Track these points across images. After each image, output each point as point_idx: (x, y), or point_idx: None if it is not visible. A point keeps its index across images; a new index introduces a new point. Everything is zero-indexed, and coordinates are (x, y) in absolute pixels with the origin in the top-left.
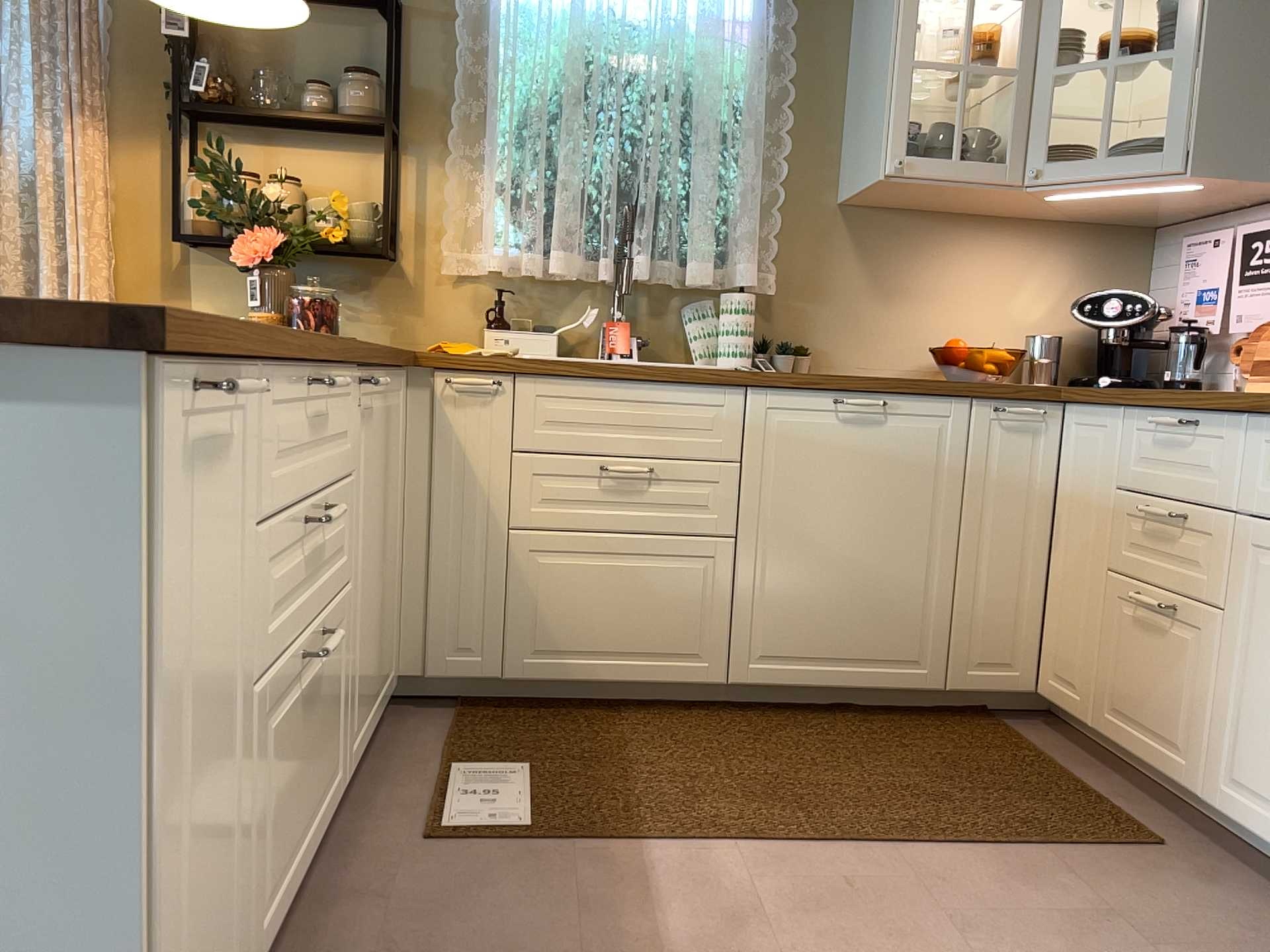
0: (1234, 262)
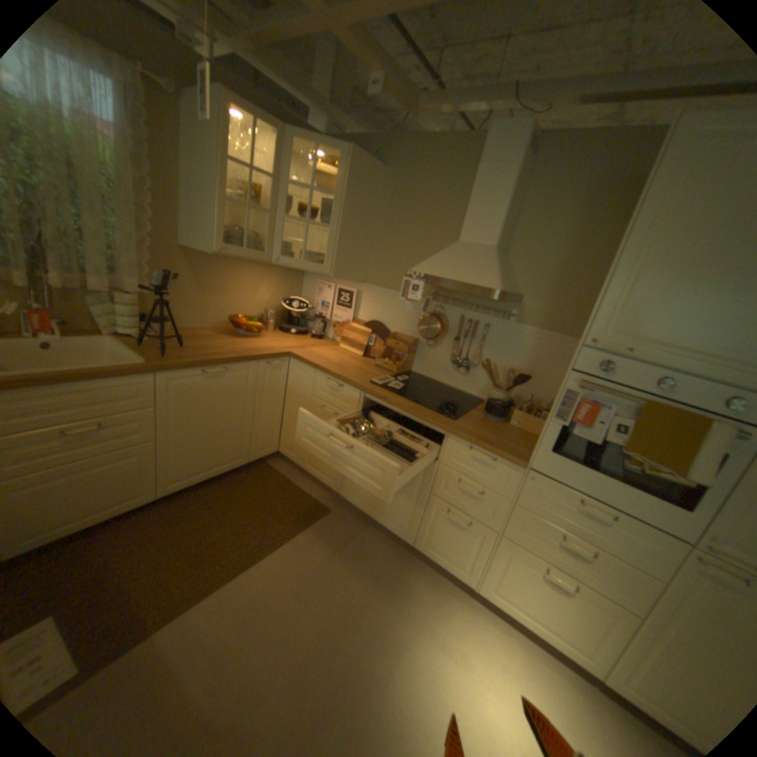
0: (332, 294)
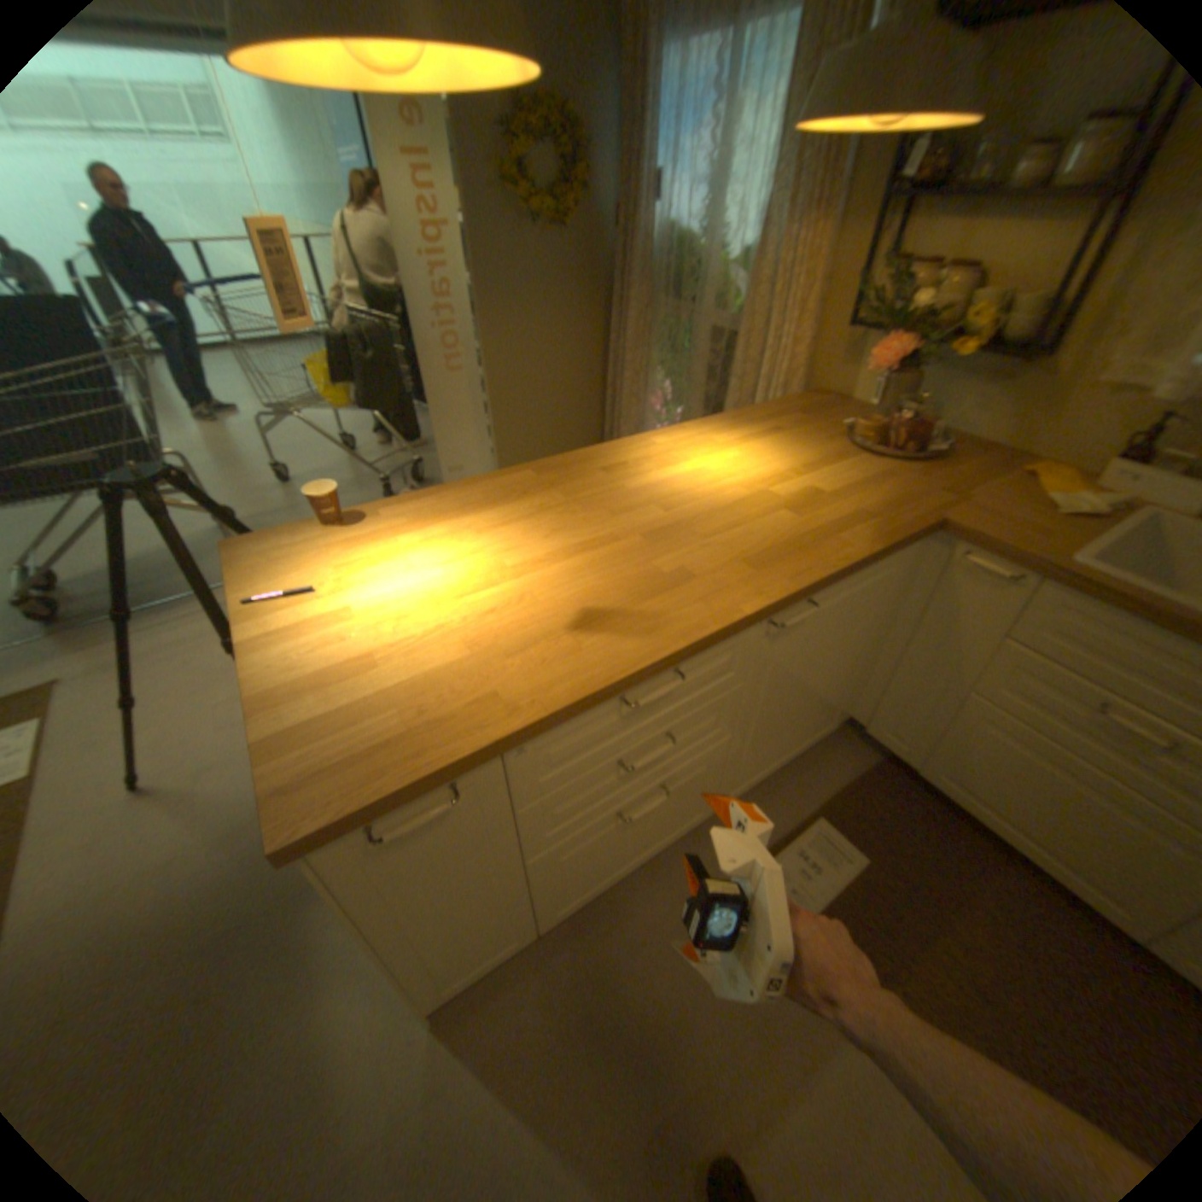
0: None
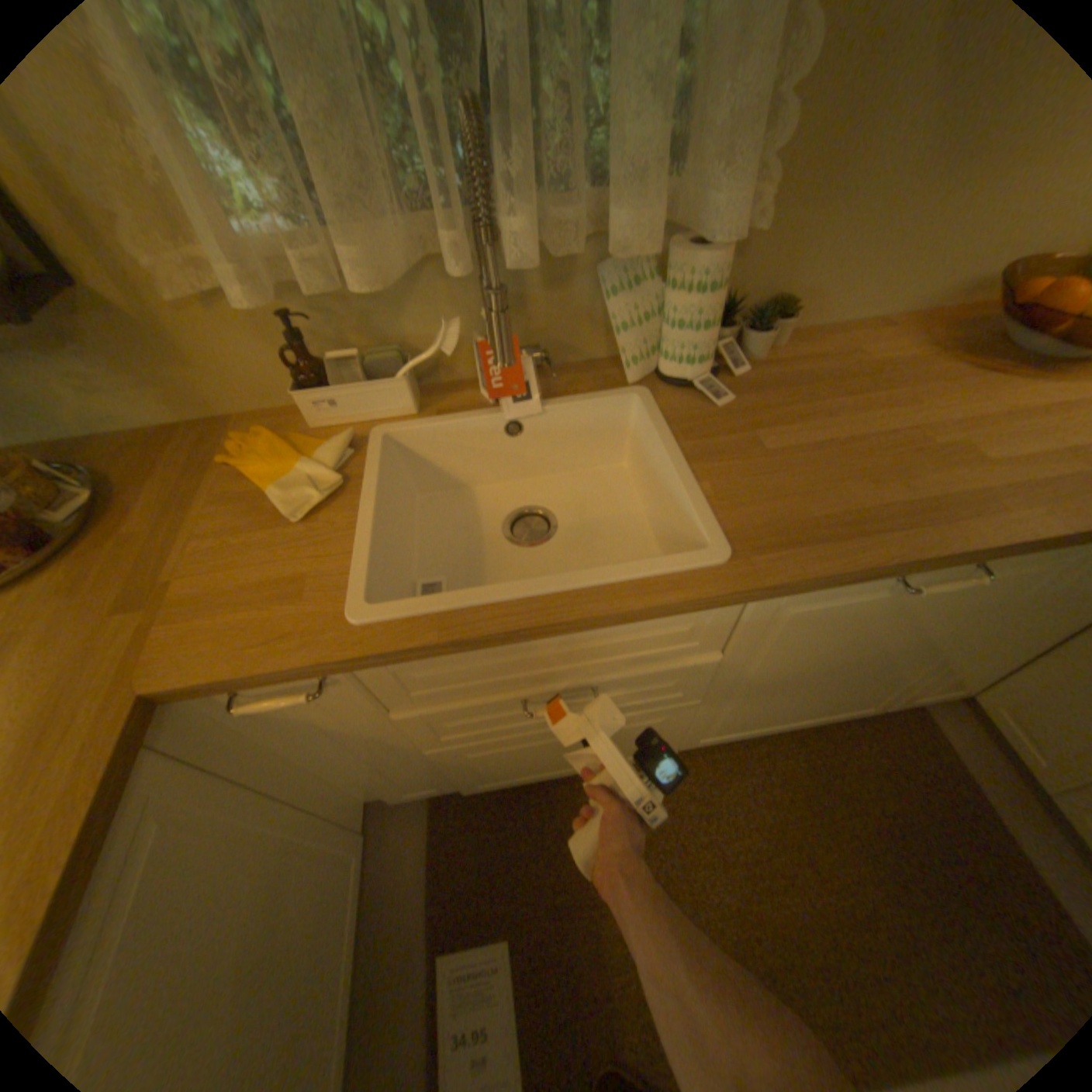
0: None
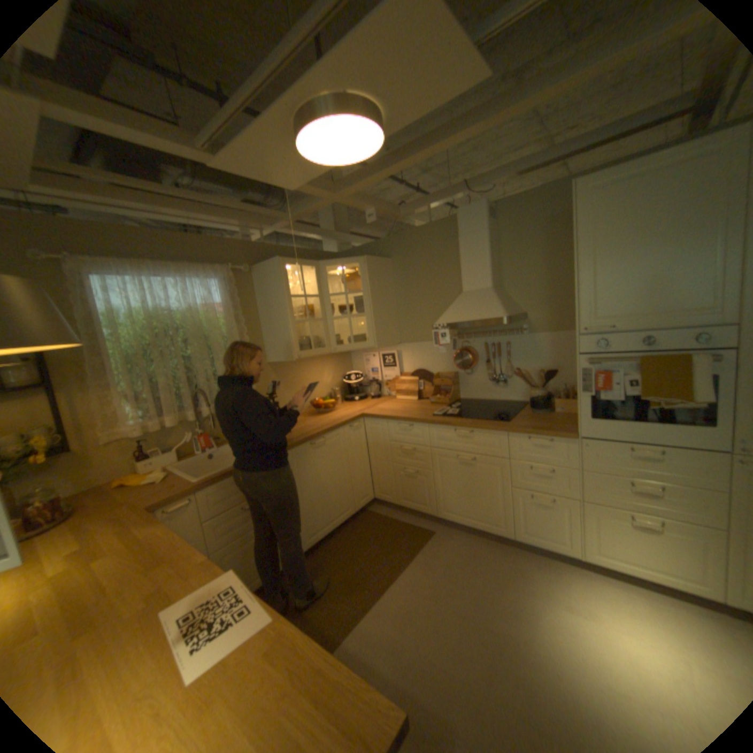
0: (377, 360)
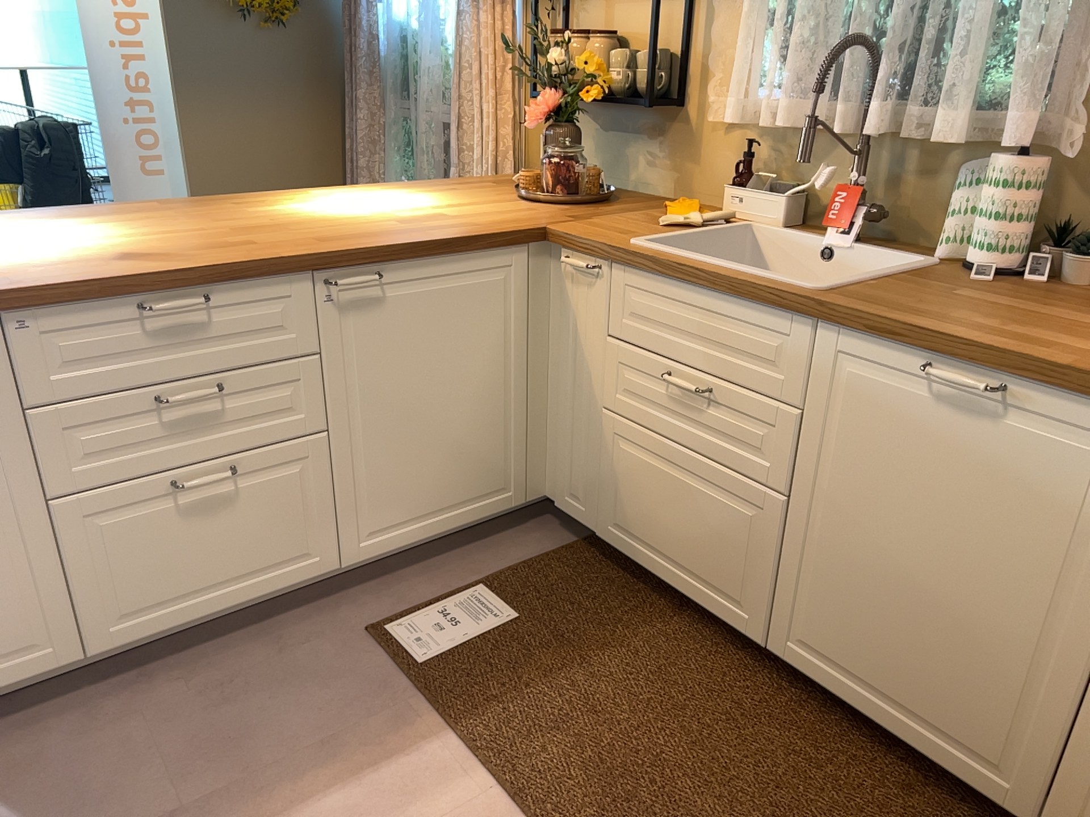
0: None
